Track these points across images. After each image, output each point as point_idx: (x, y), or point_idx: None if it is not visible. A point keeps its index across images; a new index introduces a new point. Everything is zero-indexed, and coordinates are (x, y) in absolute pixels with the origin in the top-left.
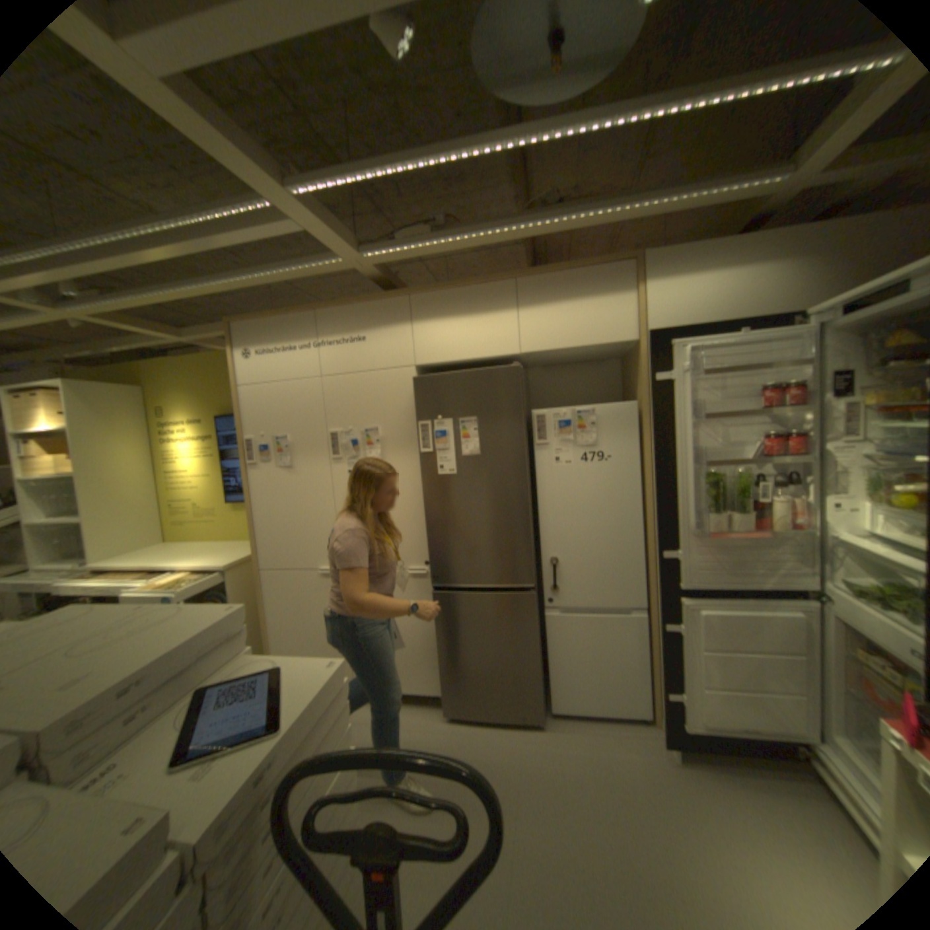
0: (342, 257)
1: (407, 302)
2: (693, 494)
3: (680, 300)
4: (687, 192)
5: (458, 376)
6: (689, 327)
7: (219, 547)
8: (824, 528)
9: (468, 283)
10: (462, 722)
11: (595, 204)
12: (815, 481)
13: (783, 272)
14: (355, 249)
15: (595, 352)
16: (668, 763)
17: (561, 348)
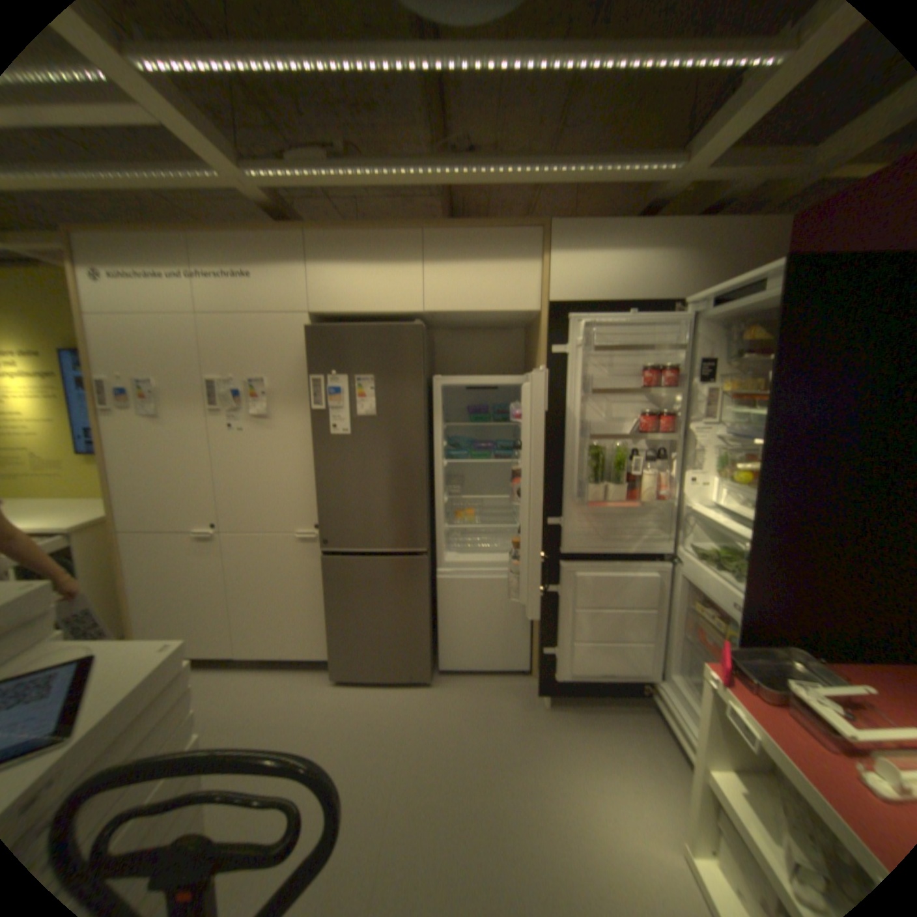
0: (218, 172)
1: (301, 240)
2: (577, 466)
3: (580, 276)
4: (594, 165)
5: (356, 330)
6: (585, 303)
7: (68, 507)
8: (681, 499)
9: (371, 227)
10: (350, 685)
11: (505, 161)
12: (678, 458)
13: (671, 261)
14: (234, 165)
15: (499, 320)
16: (539, 708)
17: (466, 312)
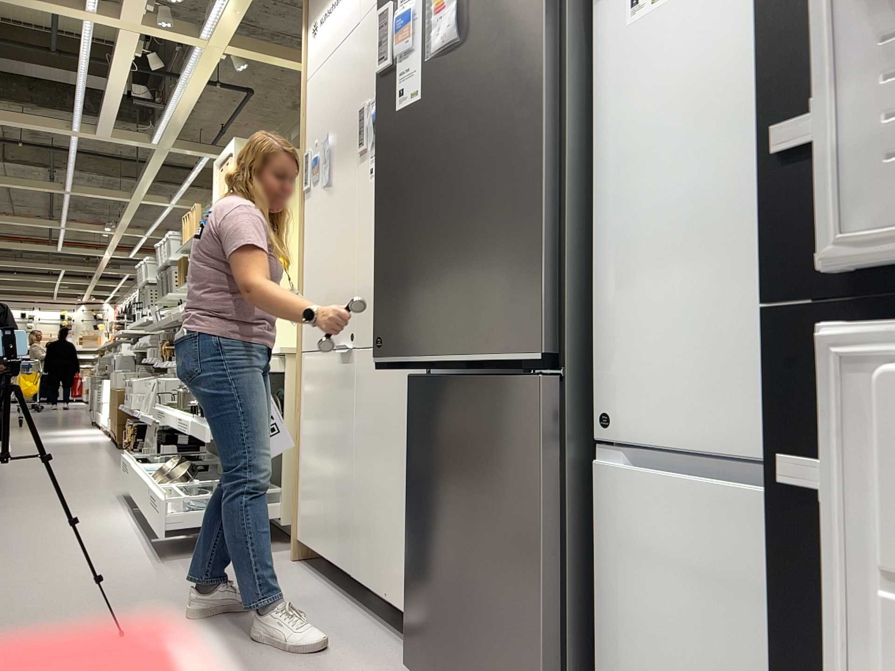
0: None
1: None
2: None
3: None
4: None
5: None
6: None
7: None
8: None
9: None
10: None
11: None
12: None
13: None
14: None
15: None
16: None
17: None
